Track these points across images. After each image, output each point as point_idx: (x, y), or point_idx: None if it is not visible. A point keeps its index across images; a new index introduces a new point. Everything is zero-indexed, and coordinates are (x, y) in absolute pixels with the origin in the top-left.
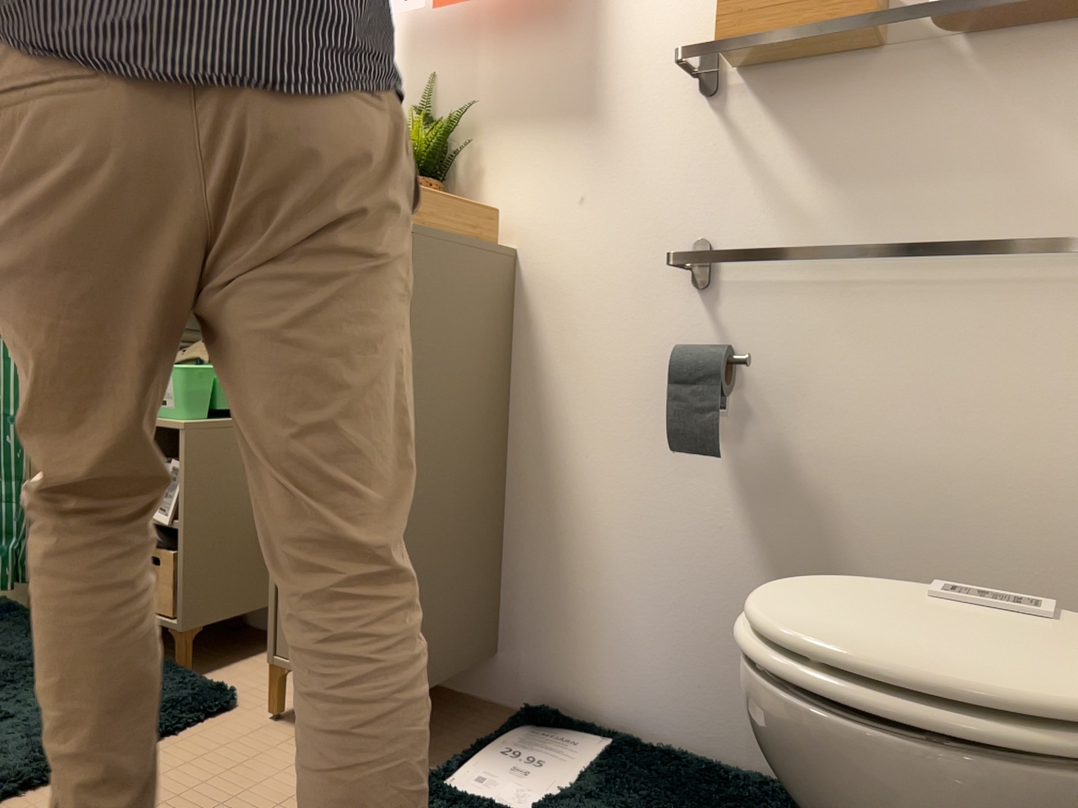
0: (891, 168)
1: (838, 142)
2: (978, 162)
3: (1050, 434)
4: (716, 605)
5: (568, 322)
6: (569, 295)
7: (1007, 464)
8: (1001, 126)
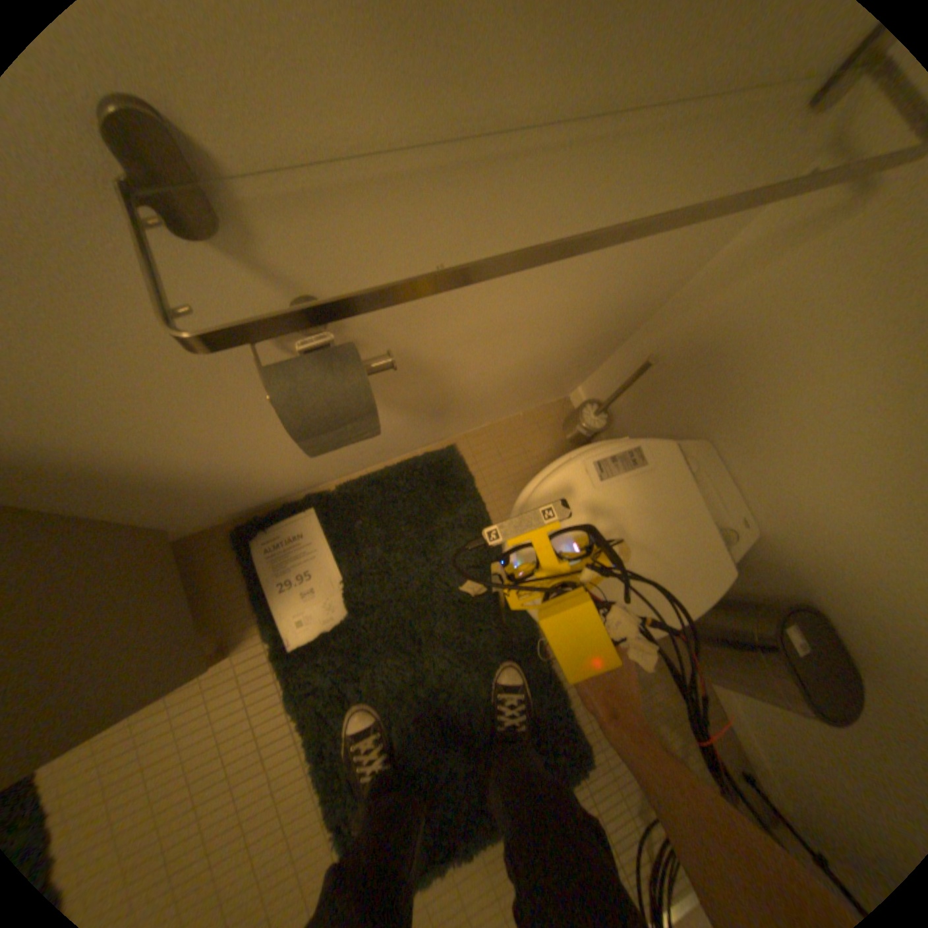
0: None
1: None
2: None
3: (639, 264)
4: None
5: None
6: None
7: (596, 293)
8: None
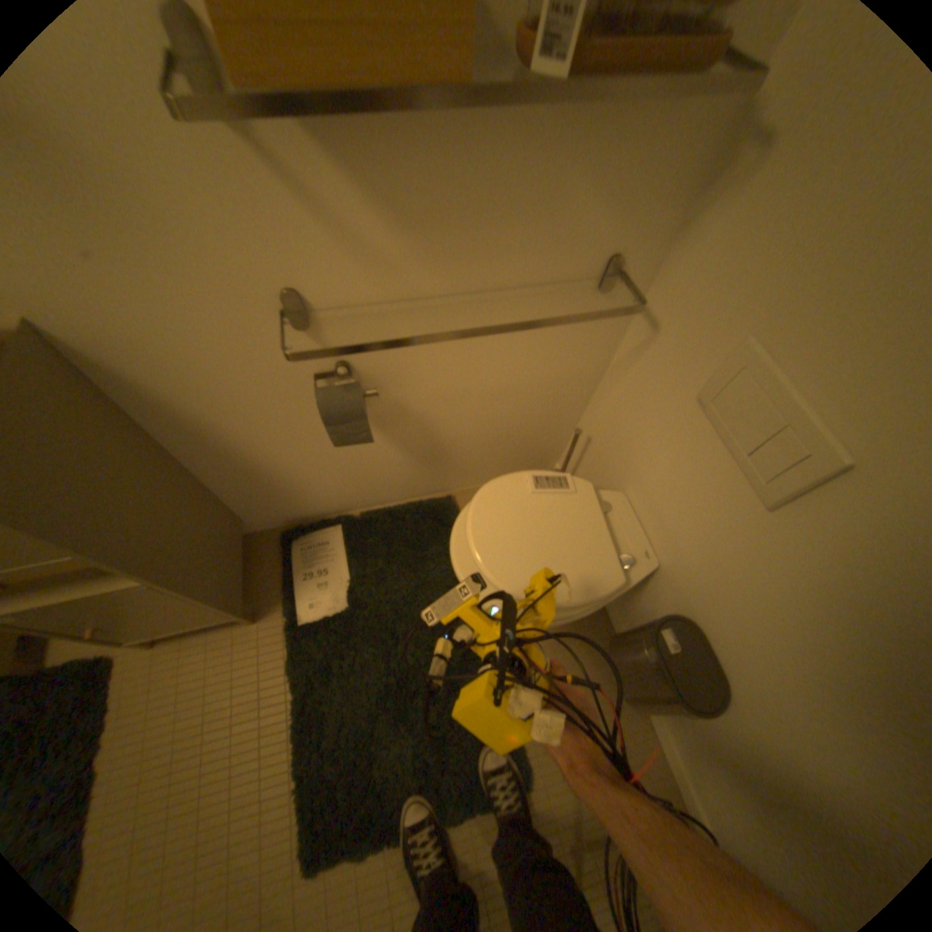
0: (466, 208)
1: (413, 177)
2: (536, 203)
3: (545, 365)
4: (374, 467)
5: (165, 369)
6: (149, 350)
7: (523, 381)
8: (559, 168)
